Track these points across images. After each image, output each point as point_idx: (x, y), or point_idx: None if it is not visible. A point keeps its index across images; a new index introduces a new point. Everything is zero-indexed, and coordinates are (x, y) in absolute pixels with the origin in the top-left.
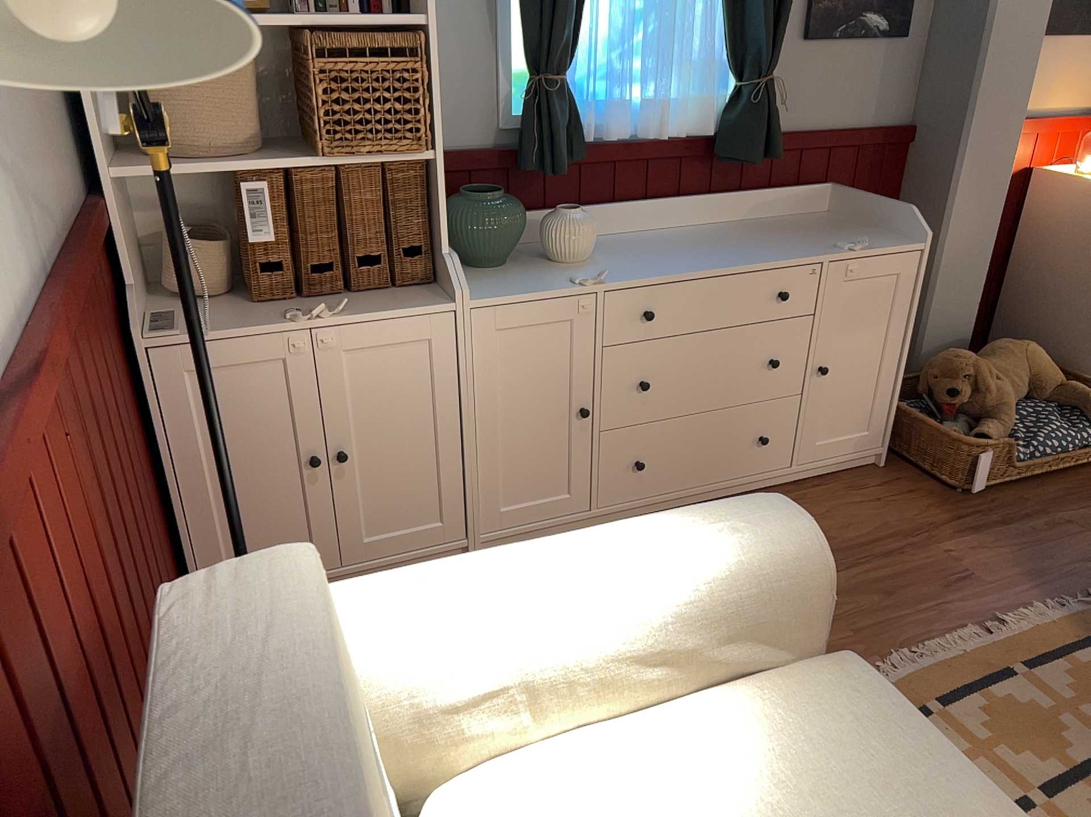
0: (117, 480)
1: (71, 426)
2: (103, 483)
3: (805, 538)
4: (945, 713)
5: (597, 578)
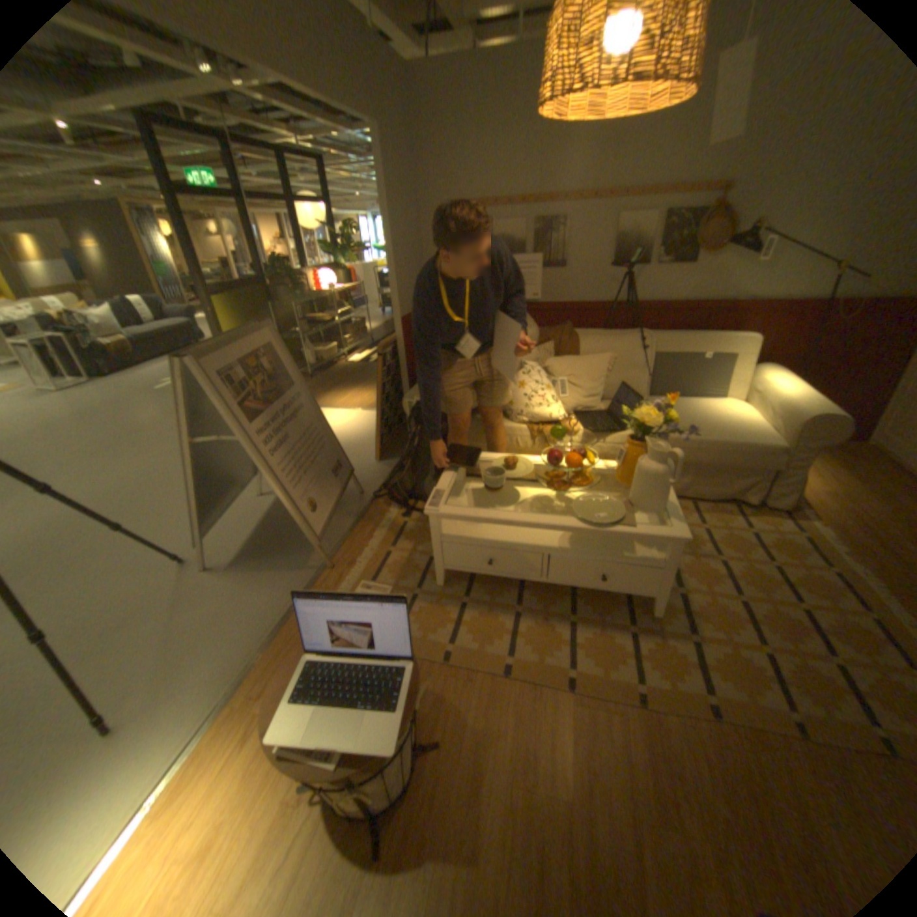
0: (838, 356)
1: (815, 326)
2: (823, 349)
3: (817, 414)
4: (833, 573)
5: (792, 390)
